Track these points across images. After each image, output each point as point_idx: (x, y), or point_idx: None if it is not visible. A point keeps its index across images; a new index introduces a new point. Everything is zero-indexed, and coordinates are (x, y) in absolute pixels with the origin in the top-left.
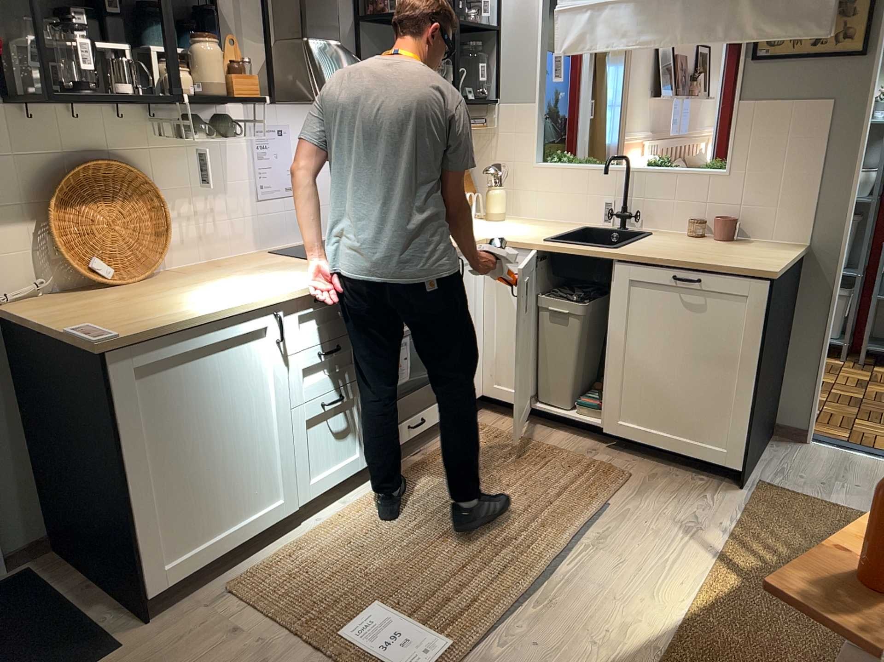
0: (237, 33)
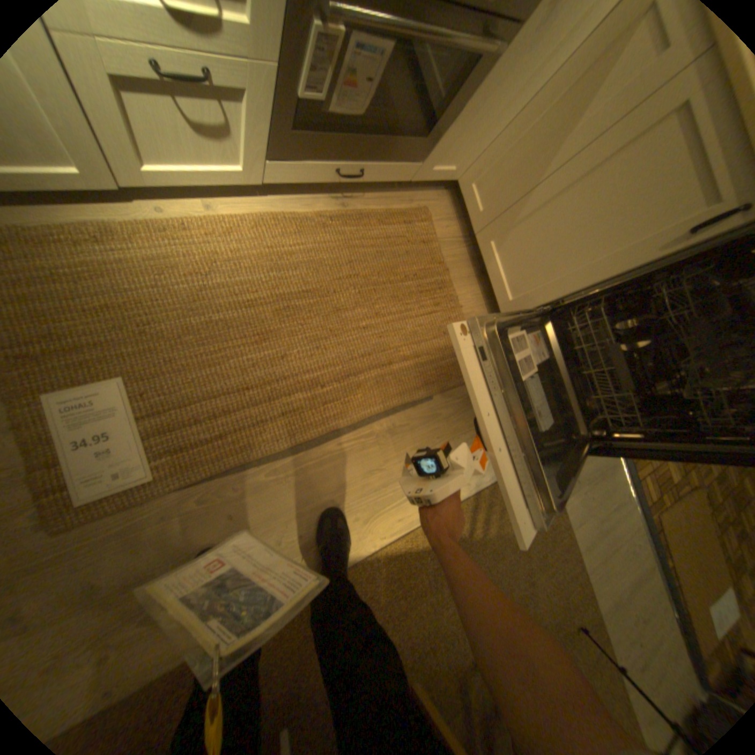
0: None
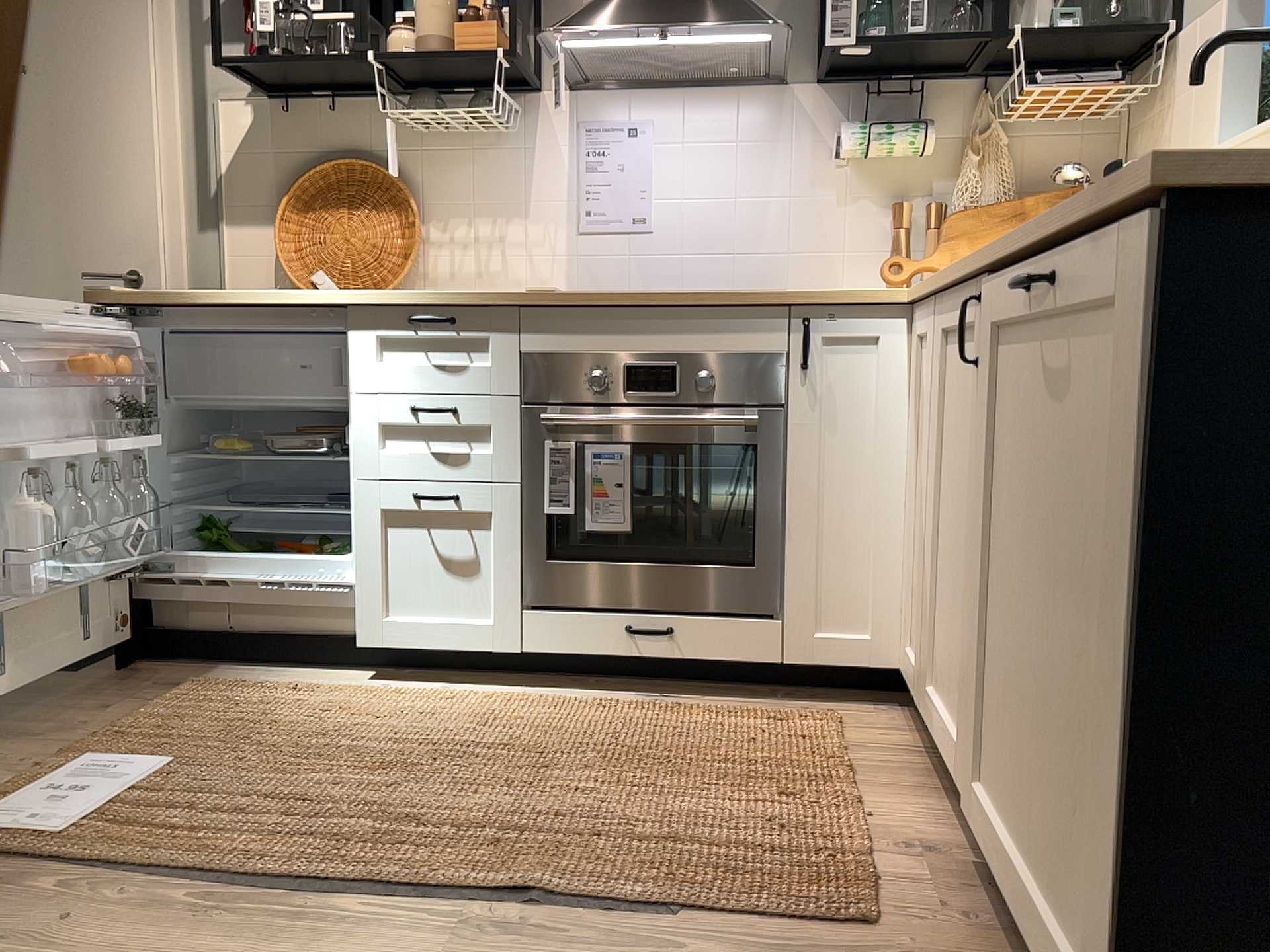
0: None
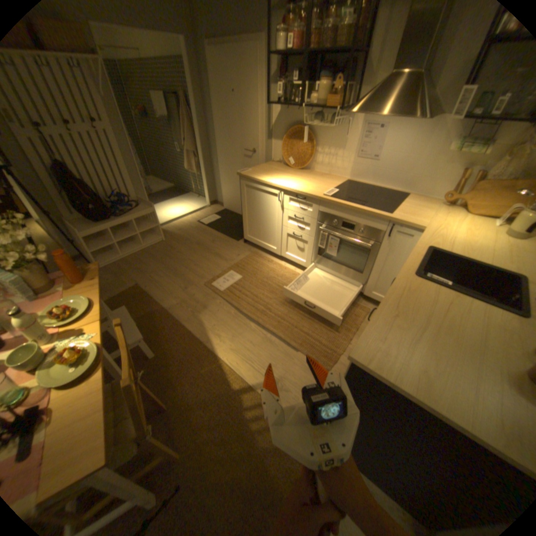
0: (376, 68)
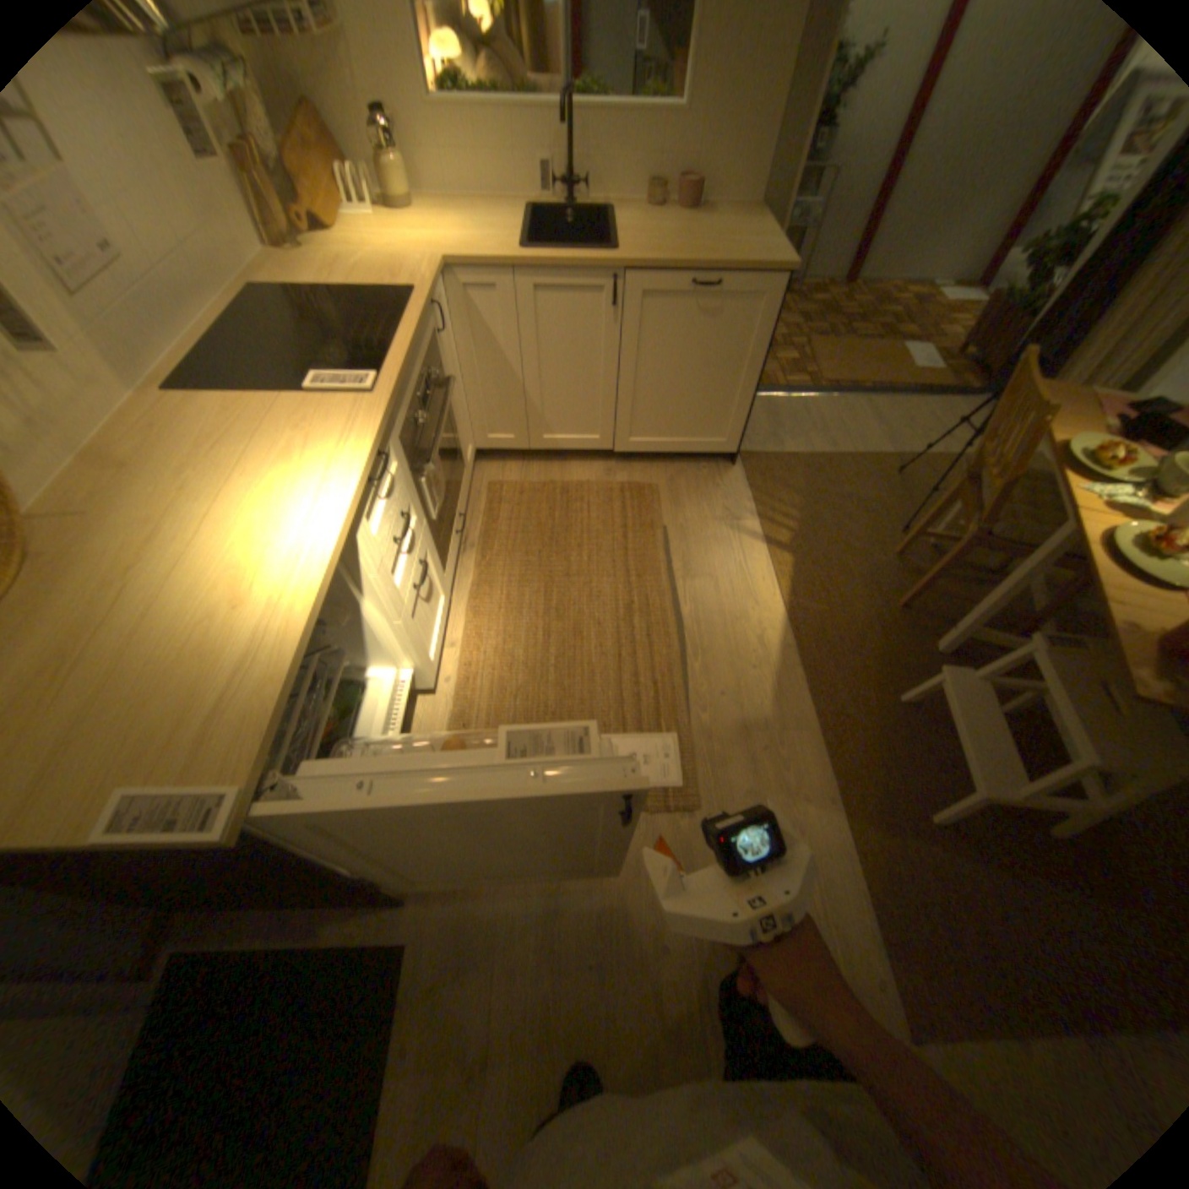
0: None
